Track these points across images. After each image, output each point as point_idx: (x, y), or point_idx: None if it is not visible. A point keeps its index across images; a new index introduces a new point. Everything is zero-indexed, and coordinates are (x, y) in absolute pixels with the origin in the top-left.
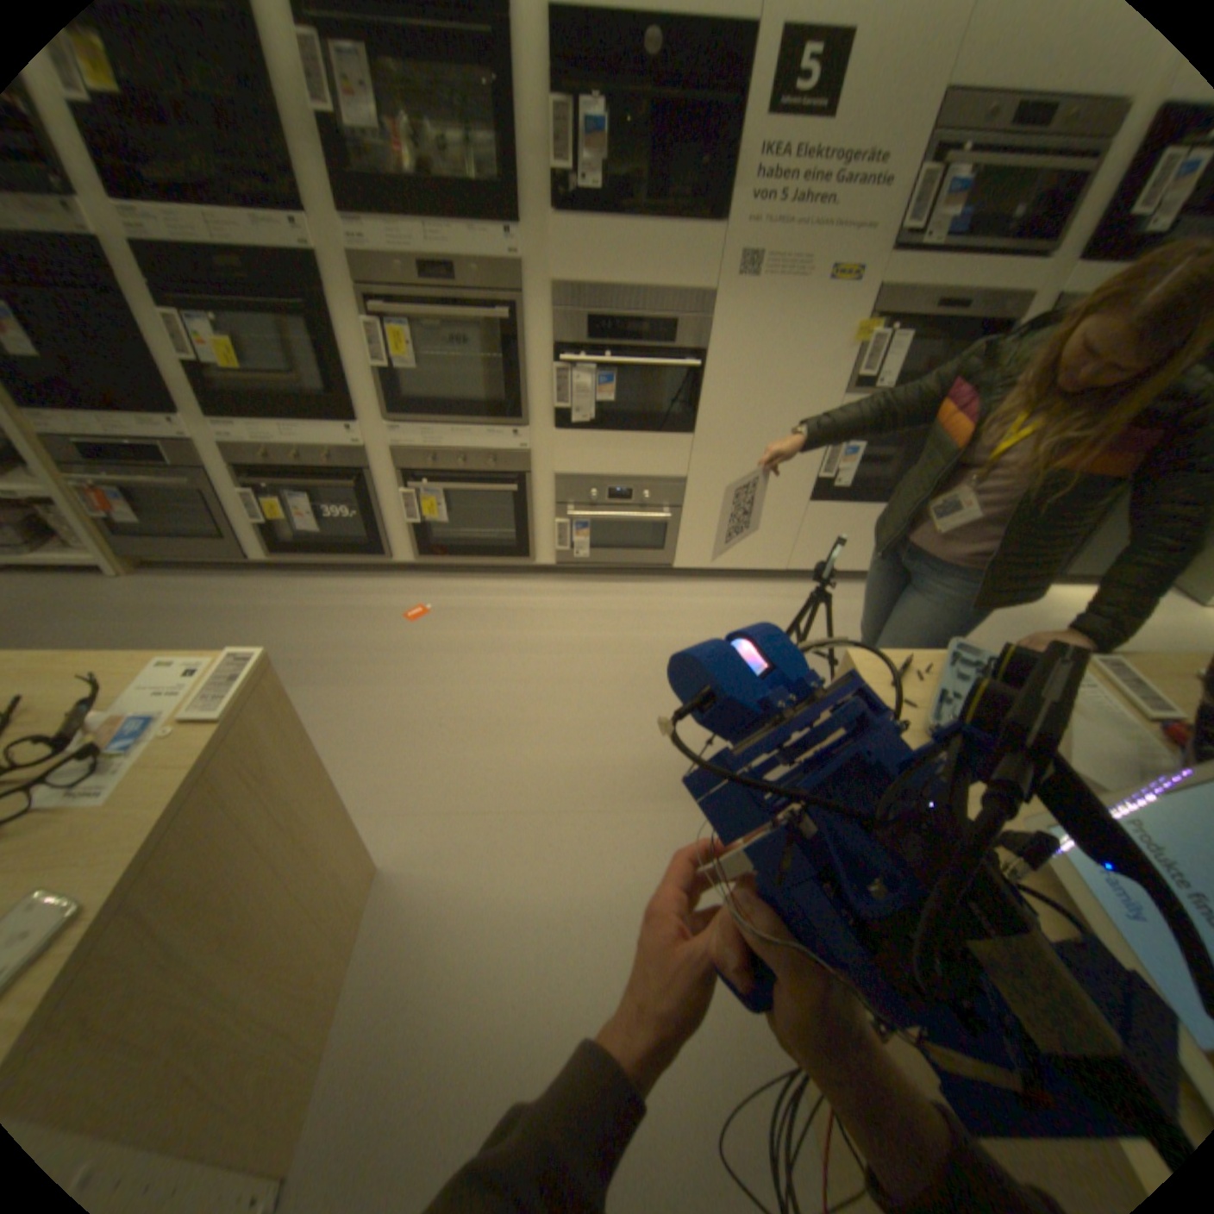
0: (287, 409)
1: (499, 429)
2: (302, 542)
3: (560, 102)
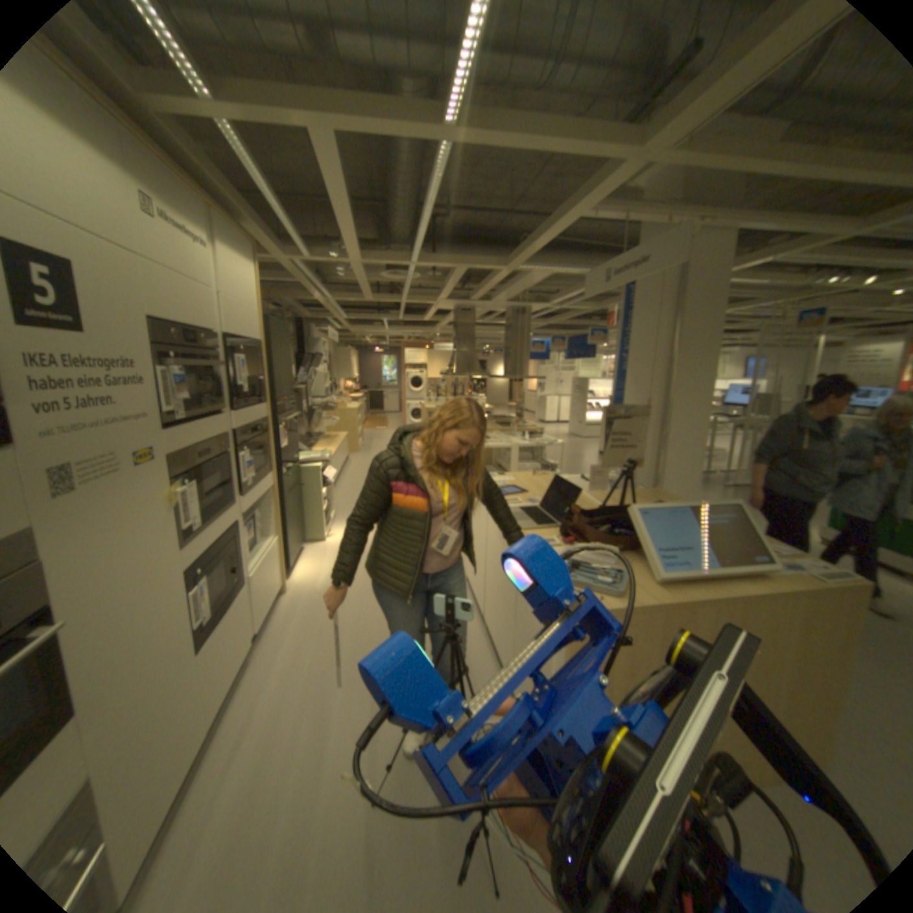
0: None
1: None
2: None
3: None
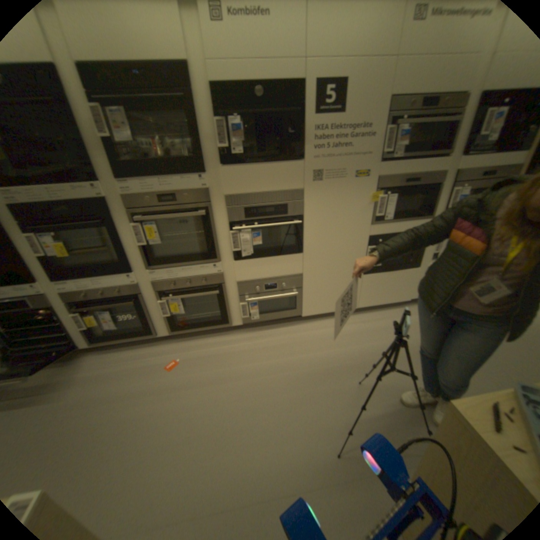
0: (93, 271)
1: (205, 264)
2: (107, 334)
3: (217, 119)
